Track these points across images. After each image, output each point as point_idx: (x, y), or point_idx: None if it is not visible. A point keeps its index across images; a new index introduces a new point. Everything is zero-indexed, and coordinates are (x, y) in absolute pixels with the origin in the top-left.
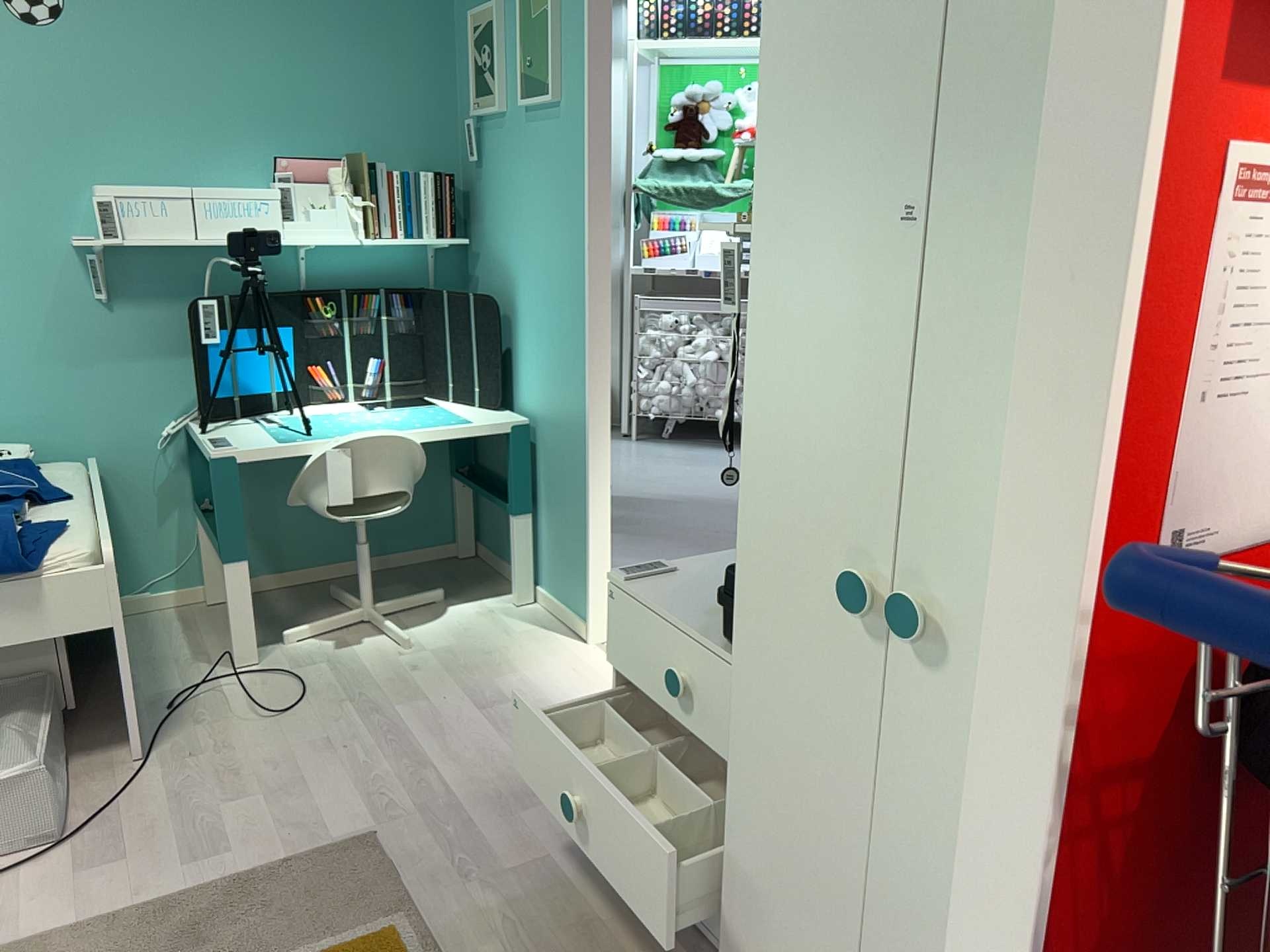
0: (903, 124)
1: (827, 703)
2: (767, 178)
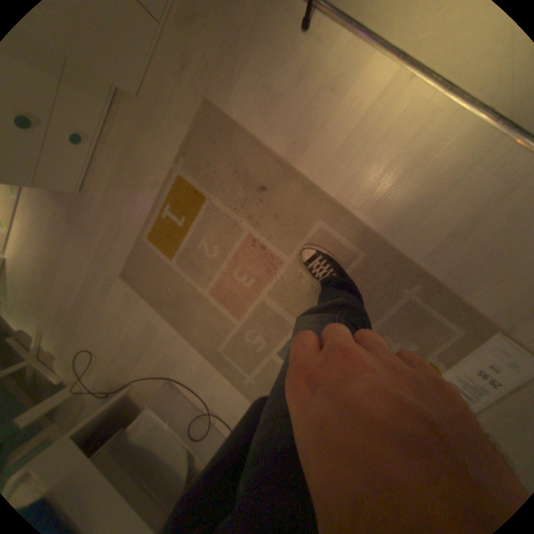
0: None
1: None
2: None
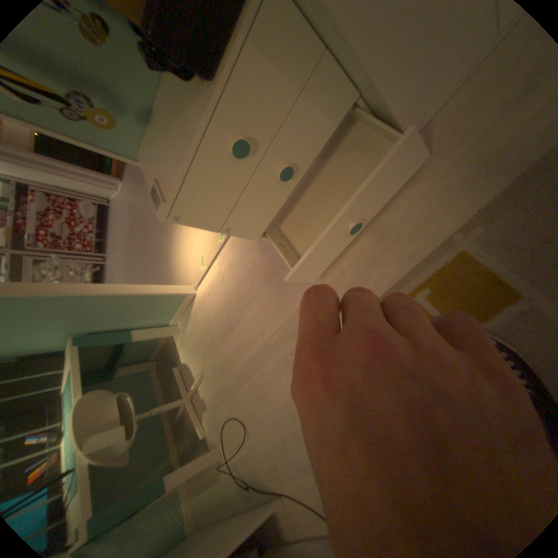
0: None
1: None
2: None
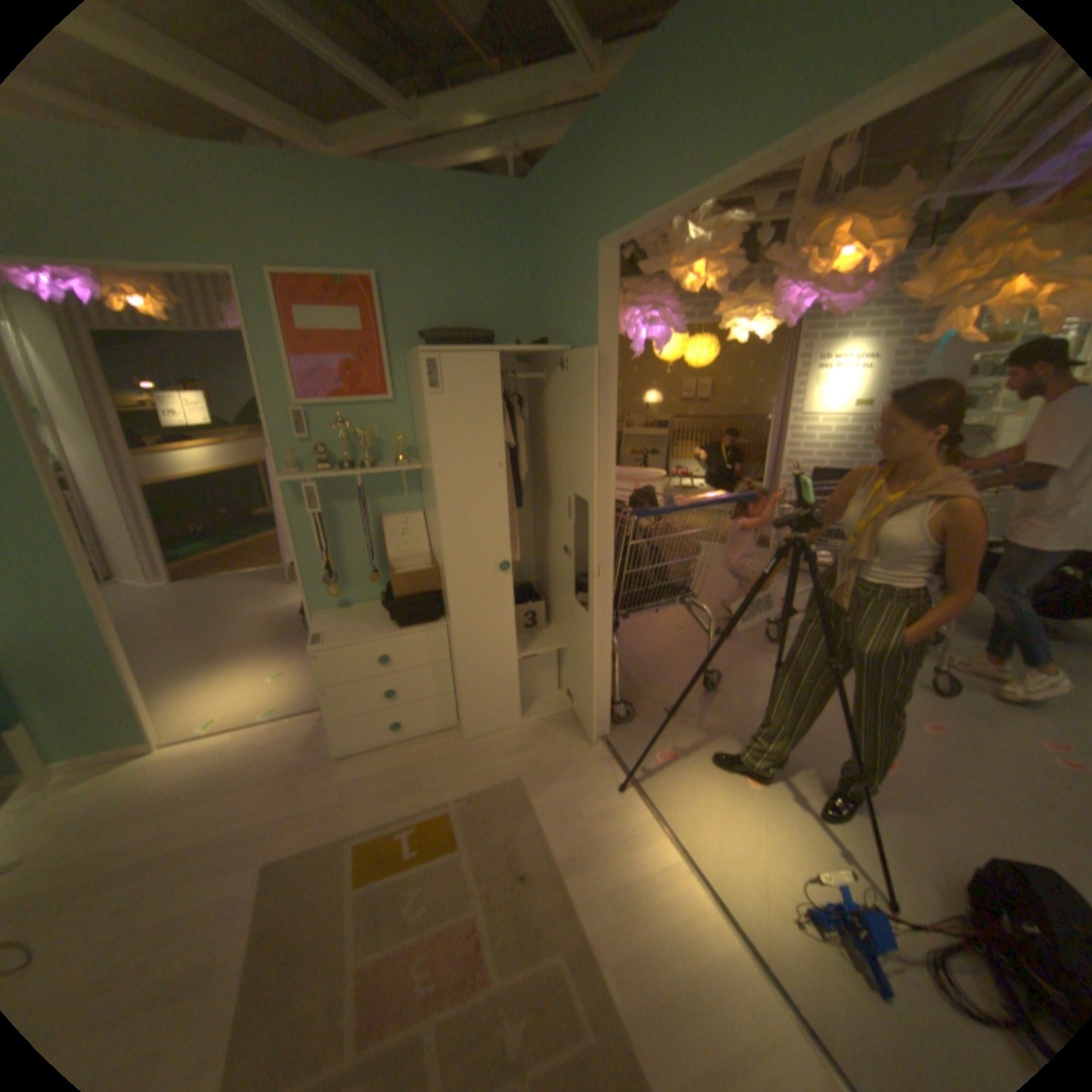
0: (494, 447)
1: (493, 605)
2: (432, 464)
